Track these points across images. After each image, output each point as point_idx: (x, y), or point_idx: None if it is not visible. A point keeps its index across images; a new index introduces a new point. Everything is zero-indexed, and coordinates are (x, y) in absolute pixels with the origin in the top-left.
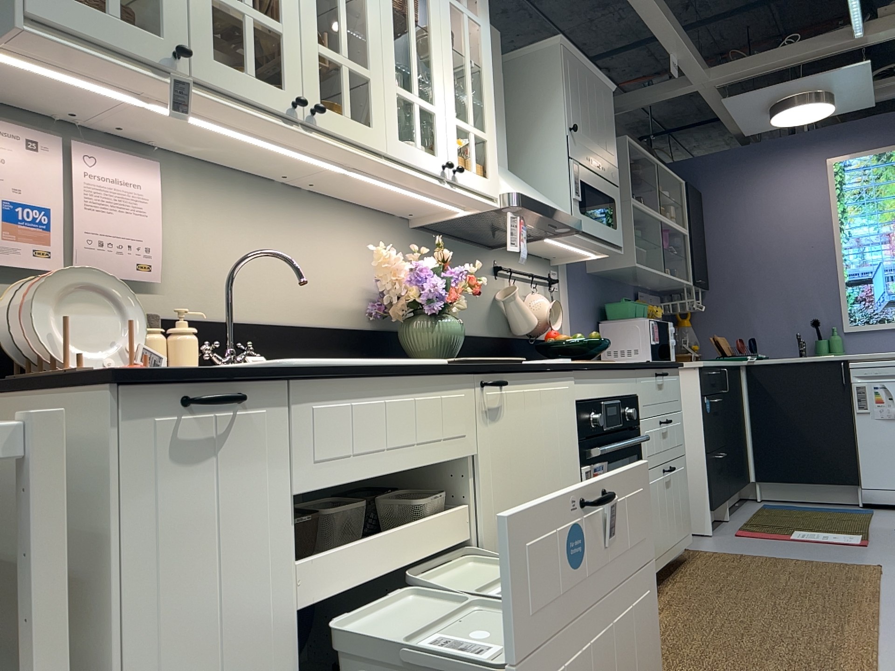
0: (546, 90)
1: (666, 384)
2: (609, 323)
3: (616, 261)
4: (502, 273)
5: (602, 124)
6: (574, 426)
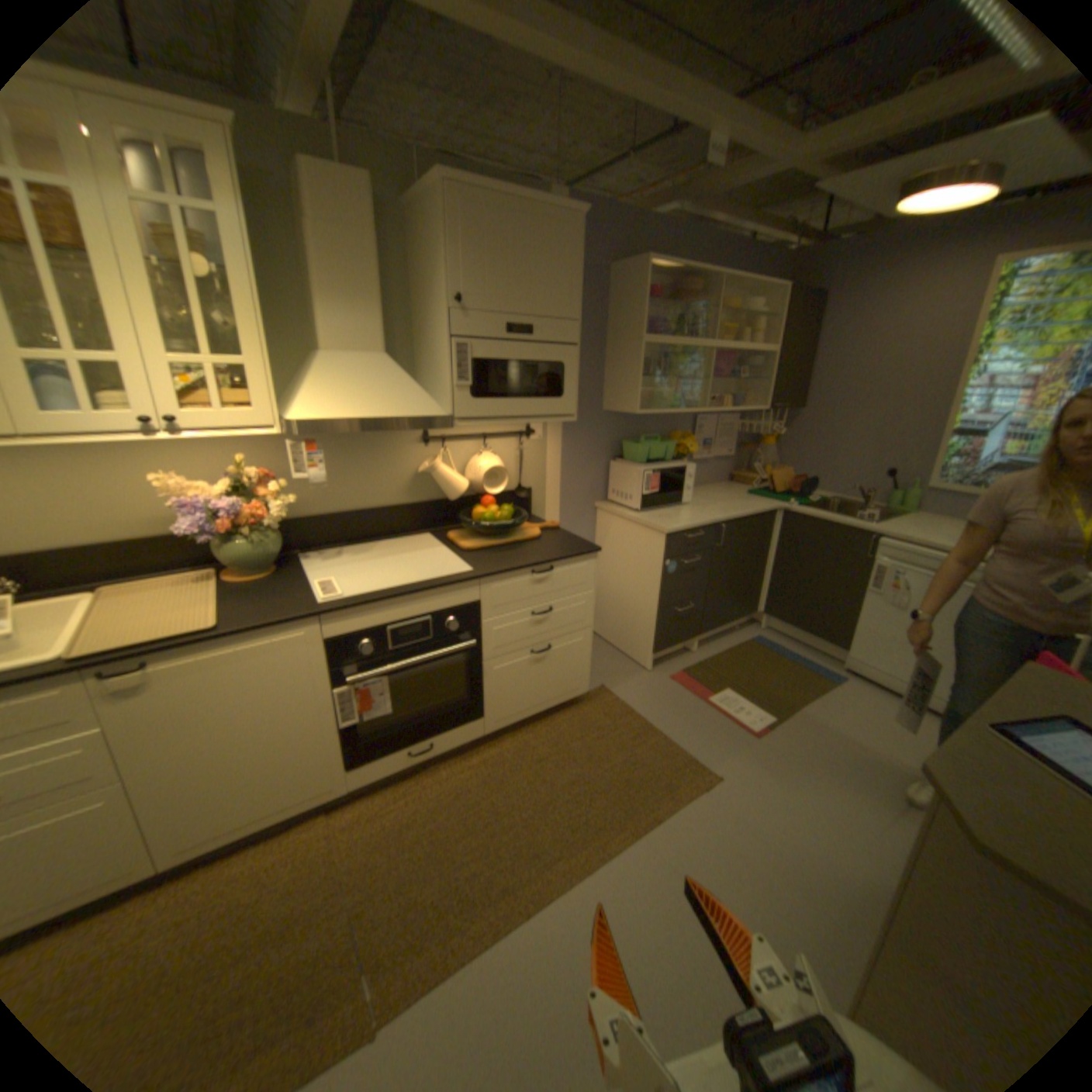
0: (436, 243)
1: (553, 576)
2: (618, 463)
3: (623, 405)
4: (436, 439)
5: (544, 269)
6: (316, 661)
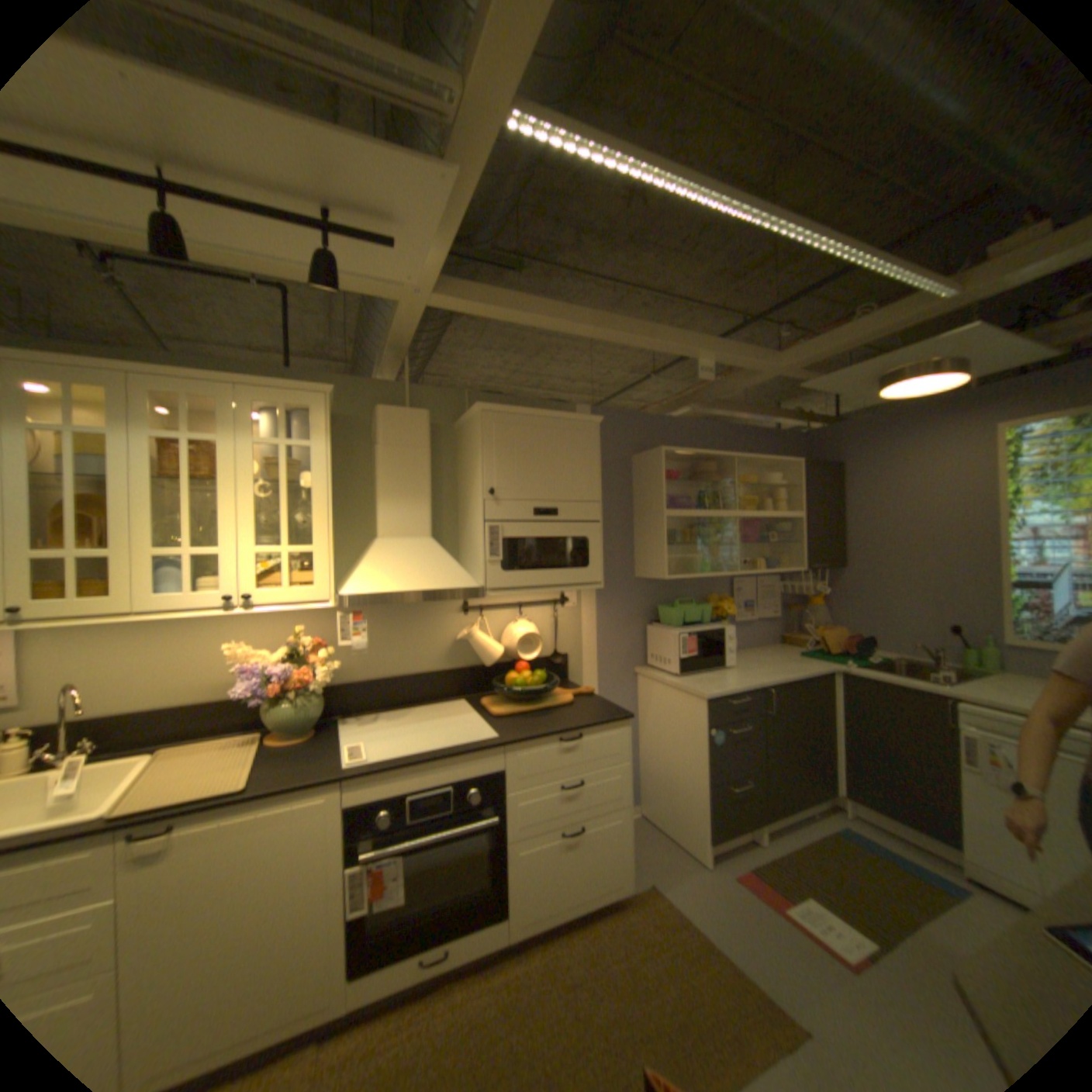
0: (475, 453)
1: (582, 745)
2: (655, 626)
3: (652, 571)
4: (474, 608)
5: (565, 465)
6: (330, 833)
